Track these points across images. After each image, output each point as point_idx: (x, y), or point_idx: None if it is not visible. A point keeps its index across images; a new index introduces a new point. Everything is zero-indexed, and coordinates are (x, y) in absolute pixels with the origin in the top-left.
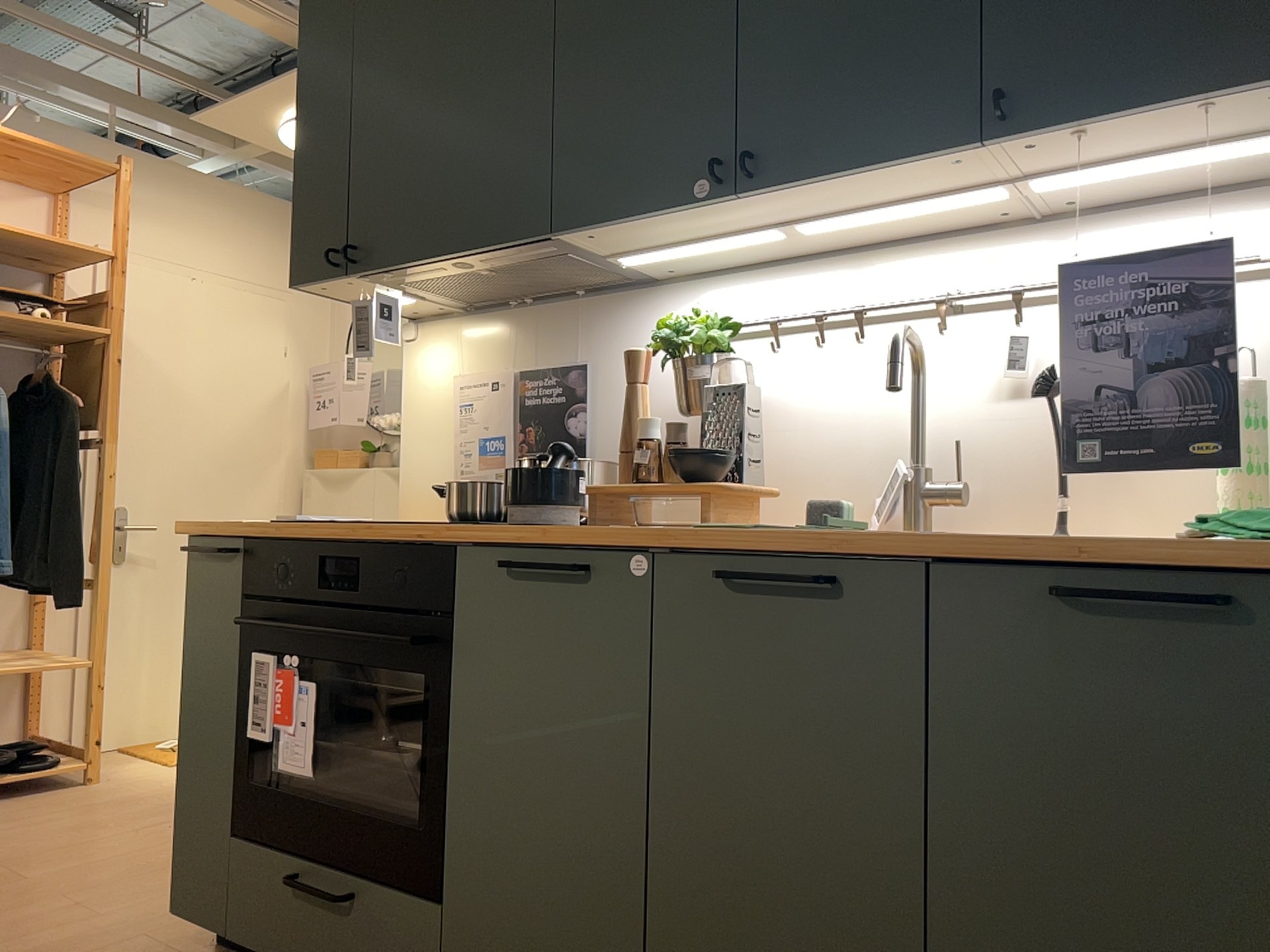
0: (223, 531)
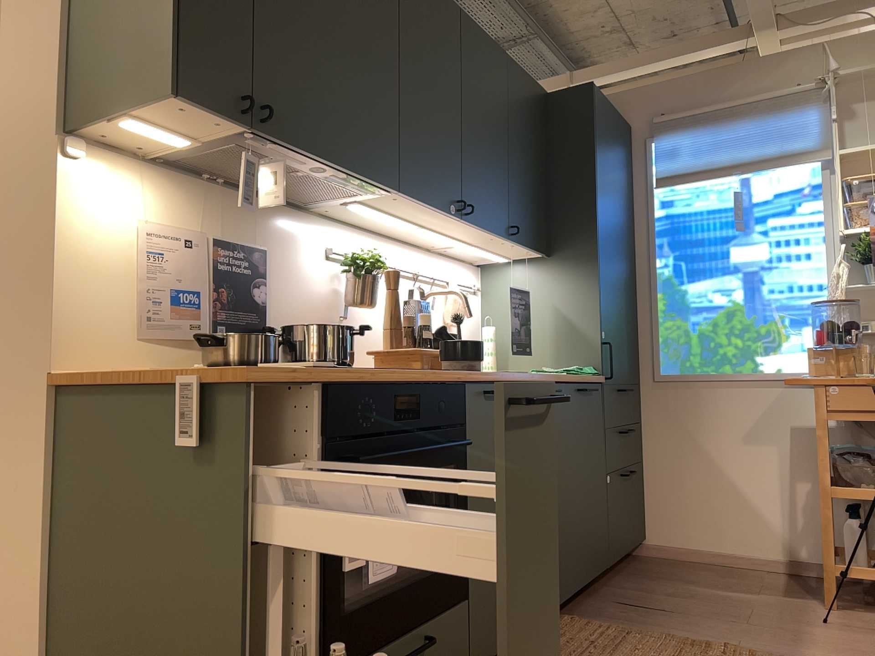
0: (311, 377)
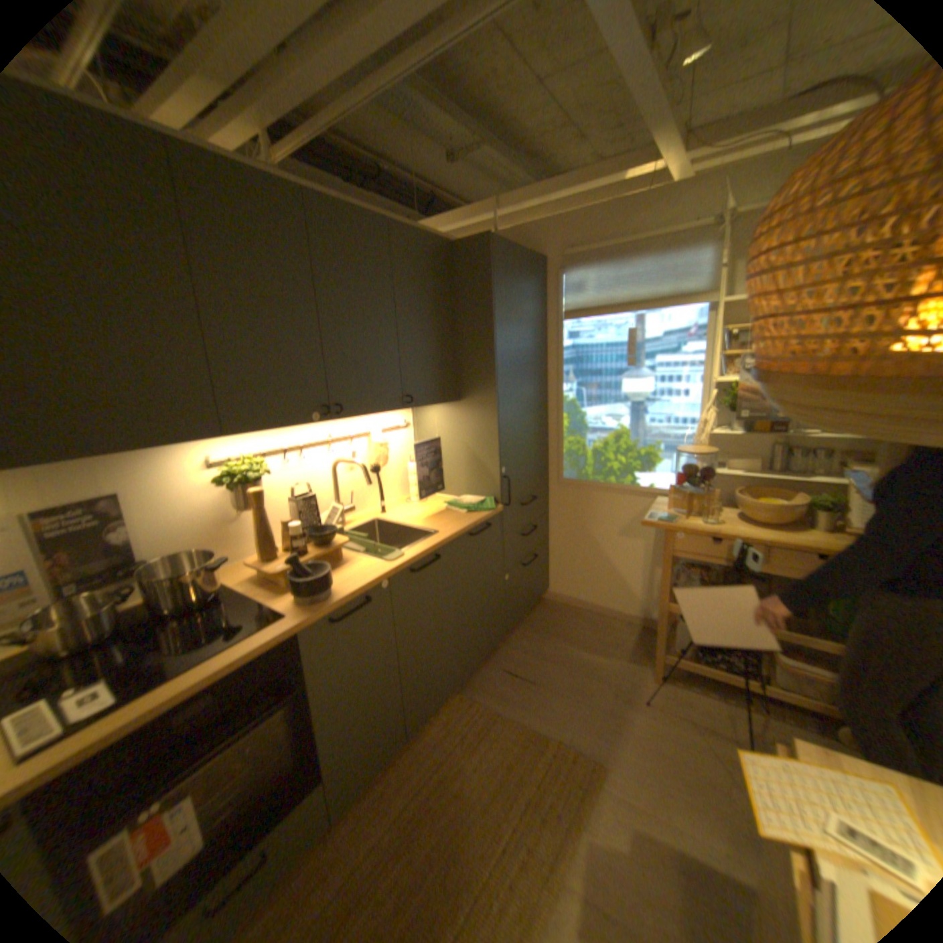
0: None
